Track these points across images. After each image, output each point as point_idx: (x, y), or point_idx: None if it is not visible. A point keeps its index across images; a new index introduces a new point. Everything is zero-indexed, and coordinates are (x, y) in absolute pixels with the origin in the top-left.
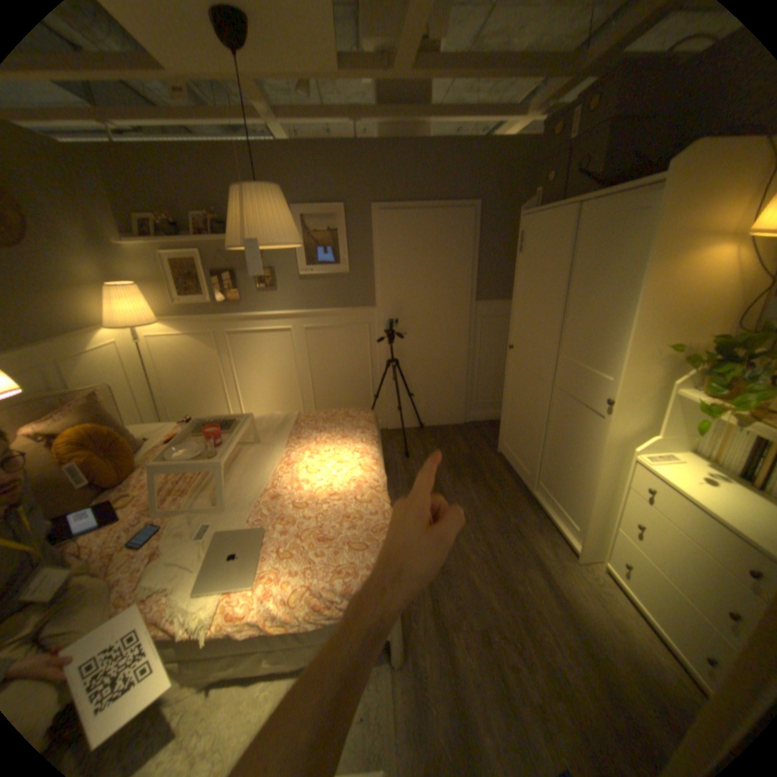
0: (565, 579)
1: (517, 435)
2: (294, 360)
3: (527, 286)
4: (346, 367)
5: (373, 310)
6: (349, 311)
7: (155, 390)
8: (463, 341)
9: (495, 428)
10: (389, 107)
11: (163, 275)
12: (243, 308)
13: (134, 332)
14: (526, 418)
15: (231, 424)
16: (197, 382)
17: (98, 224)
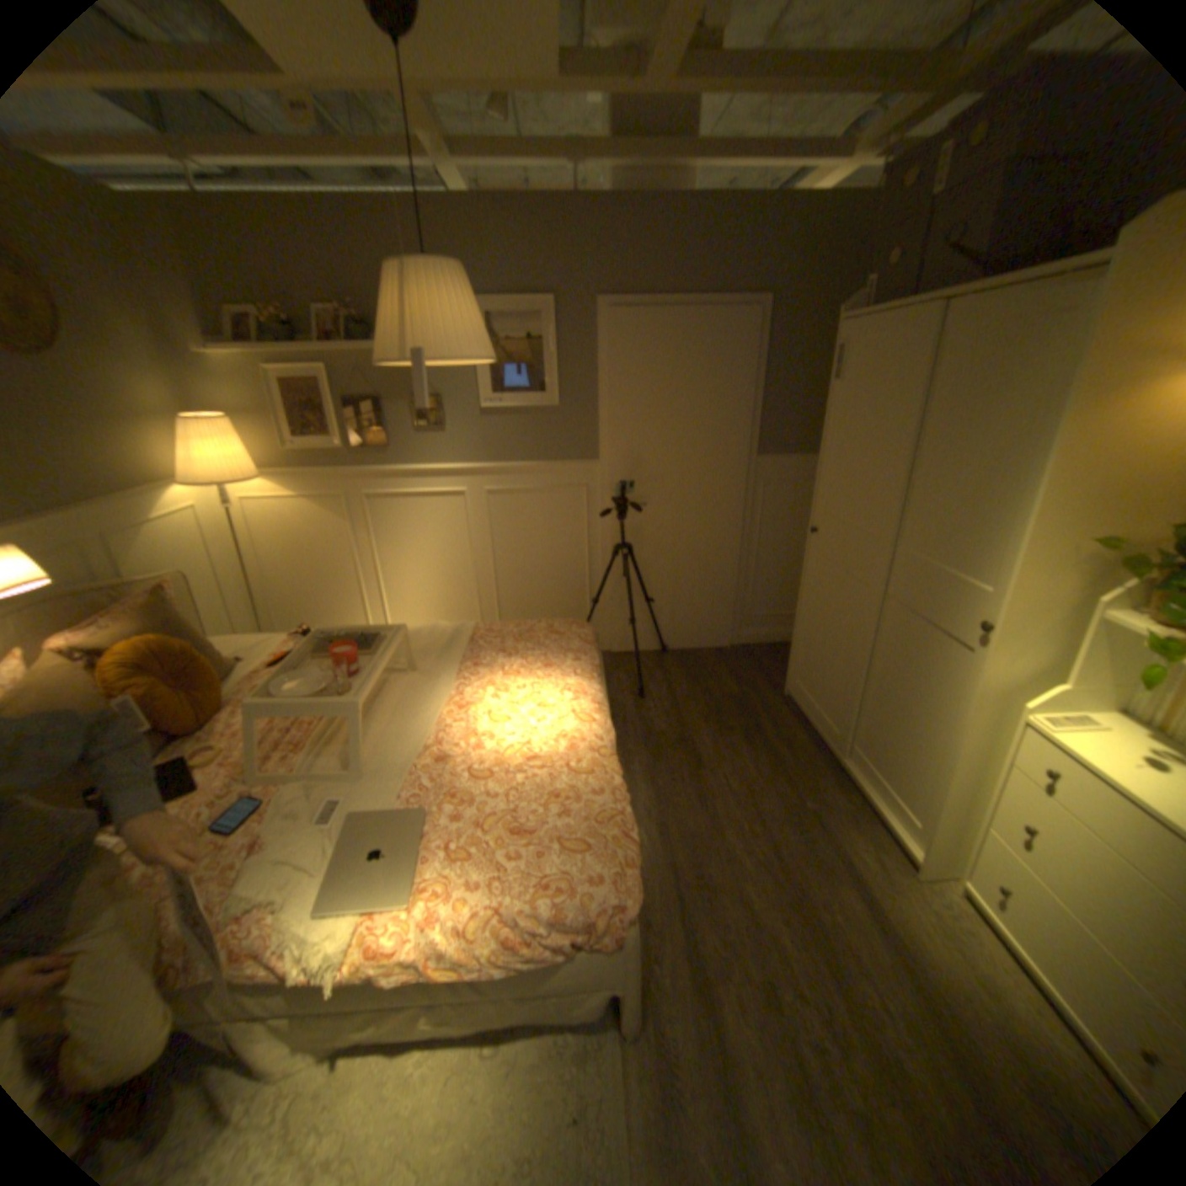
0: (897, 905)
1: (819, 670)
2: (469, 542)
3: (847, 434)
4: (550, 554)
5: (594, 466)
6: (558, 466)
7: (255, 581)
8: (735, 518)
9: (780, 656)
10: (633, 141)
11: (272, 405)
12: (393, 459)
13: (225, 491)
14: (836, 644)
15: (374, 641)
16: (320, 571)
17: (173, 322)
